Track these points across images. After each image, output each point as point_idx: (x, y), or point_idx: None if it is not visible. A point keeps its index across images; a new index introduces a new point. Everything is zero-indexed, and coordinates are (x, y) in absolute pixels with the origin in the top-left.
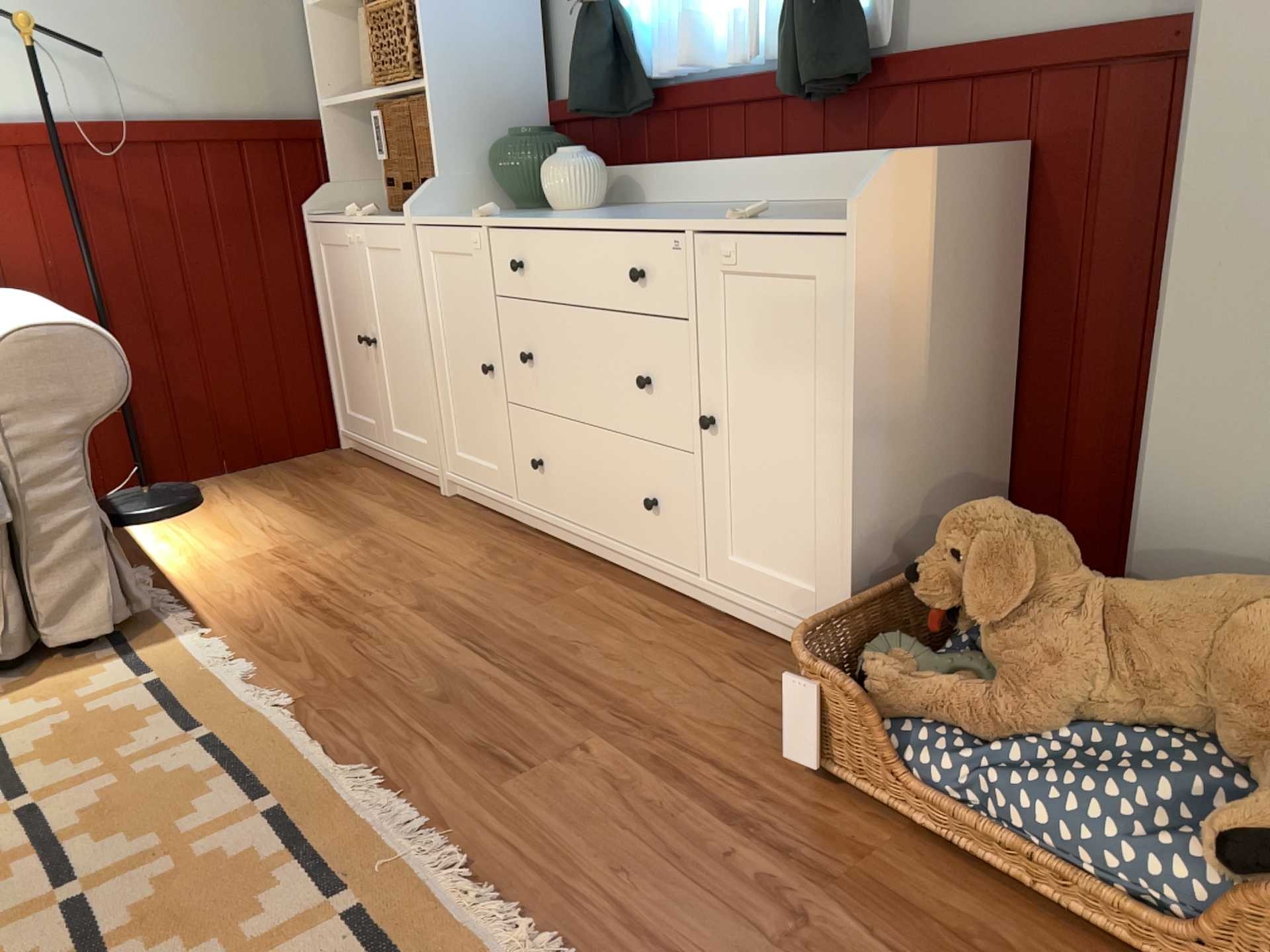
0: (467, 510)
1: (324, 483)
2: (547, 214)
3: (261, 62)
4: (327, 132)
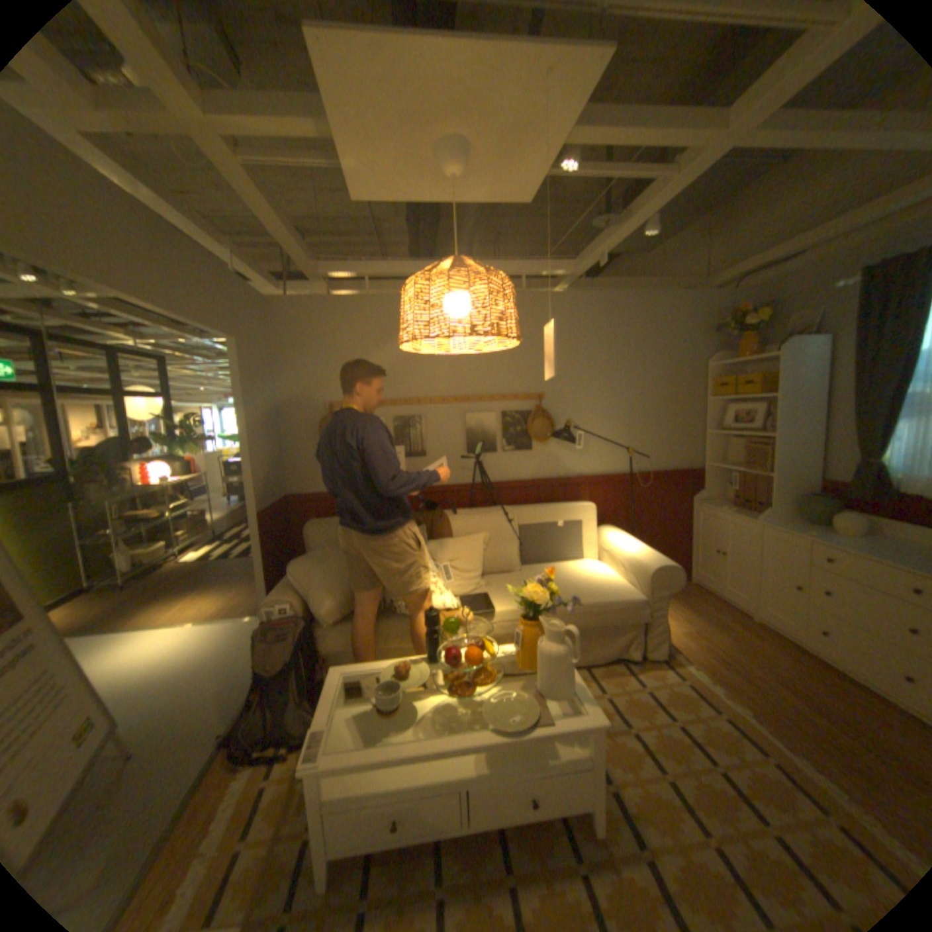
0: (772, 634)
1: (695, 600)
2: (839, 536)
3: (687, 448)
4: (706, 471)
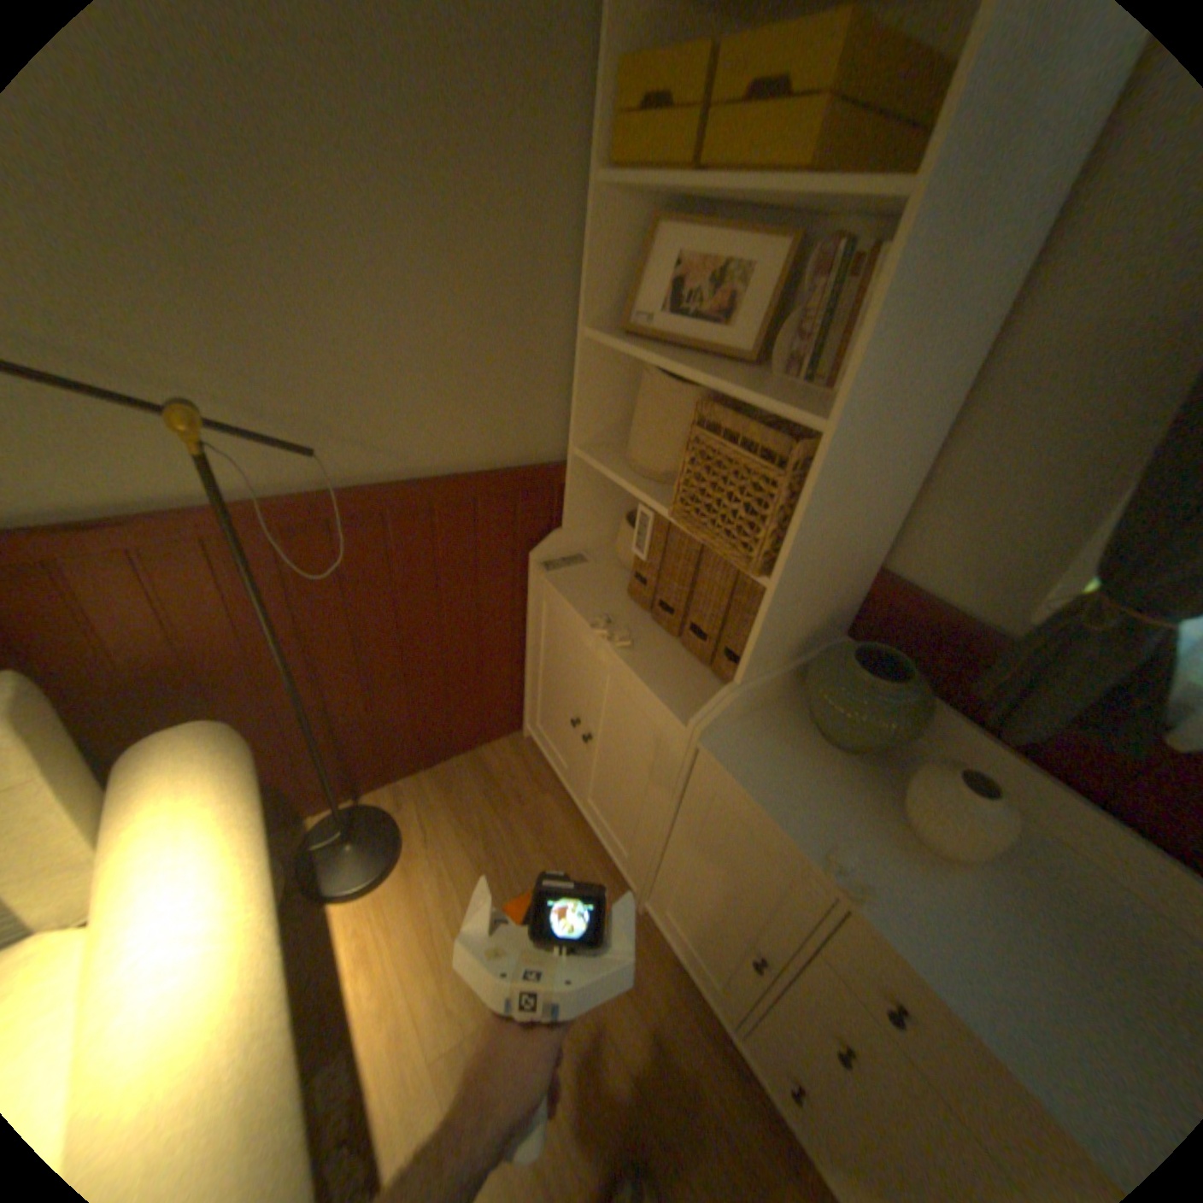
0: (669, 965)
1: (515, 826)
2: (931, 868)
3: (516, 393)
4: (573, 475)
